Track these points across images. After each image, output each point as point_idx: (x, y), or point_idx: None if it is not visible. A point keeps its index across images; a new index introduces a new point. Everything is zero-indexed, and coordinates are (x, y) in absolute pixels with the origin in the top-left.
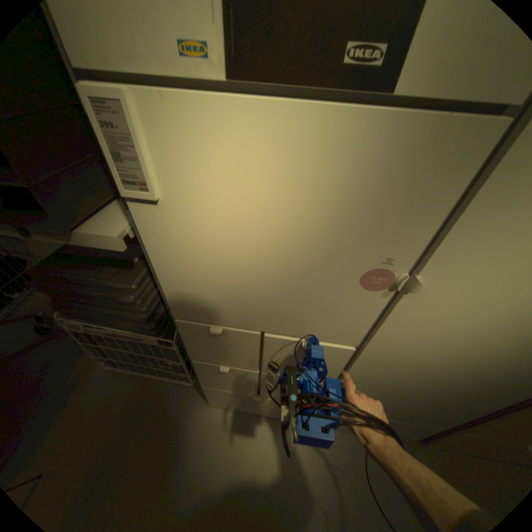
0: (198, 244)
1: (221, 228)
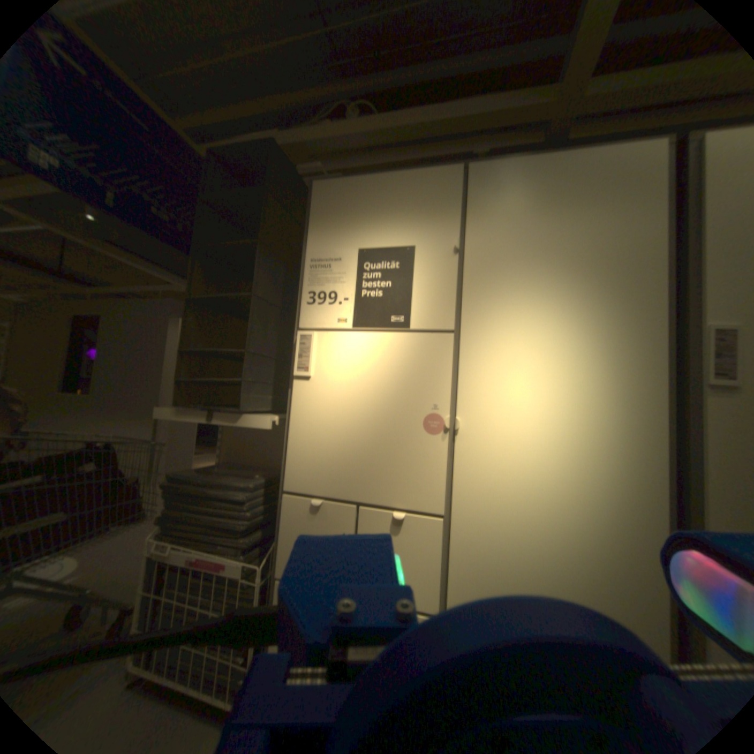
0: (324, 407)
1: (340, 394)
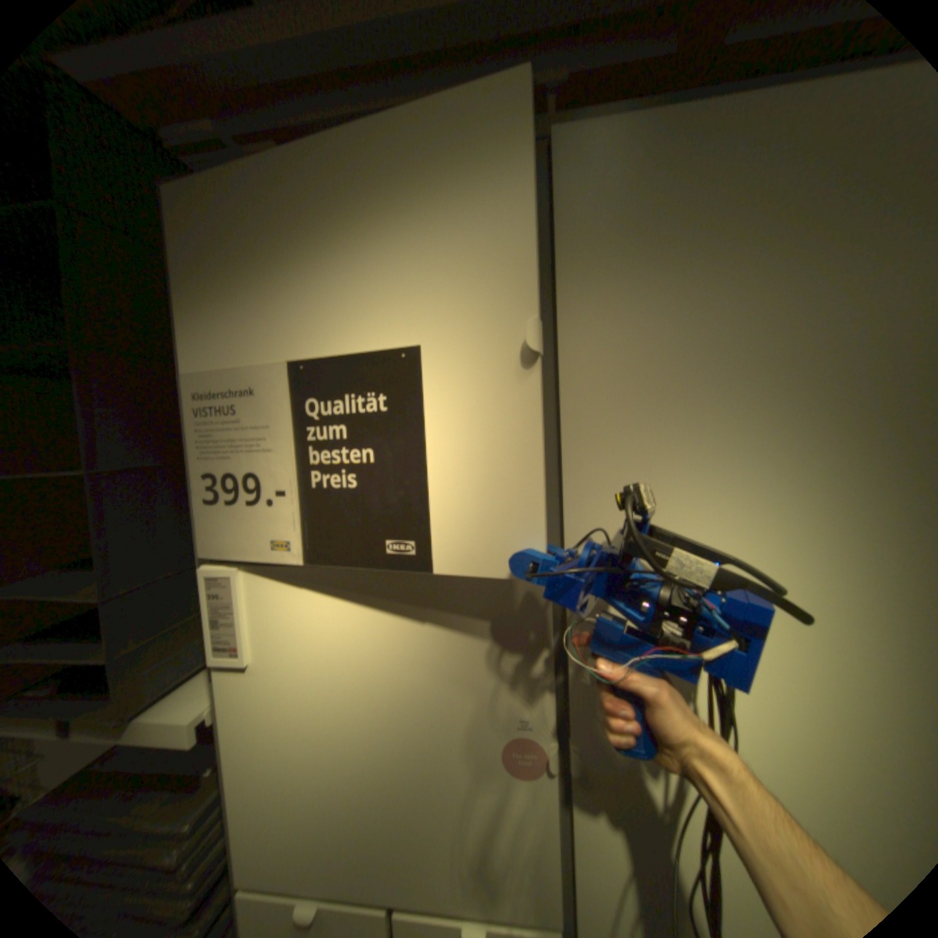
0: (286, 724)
1: (316, 697)
